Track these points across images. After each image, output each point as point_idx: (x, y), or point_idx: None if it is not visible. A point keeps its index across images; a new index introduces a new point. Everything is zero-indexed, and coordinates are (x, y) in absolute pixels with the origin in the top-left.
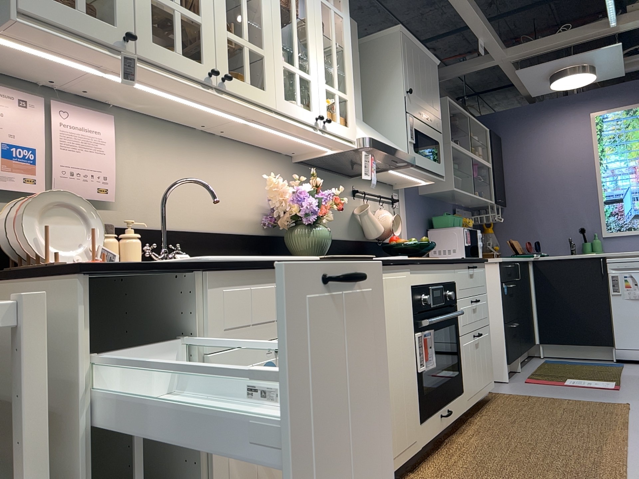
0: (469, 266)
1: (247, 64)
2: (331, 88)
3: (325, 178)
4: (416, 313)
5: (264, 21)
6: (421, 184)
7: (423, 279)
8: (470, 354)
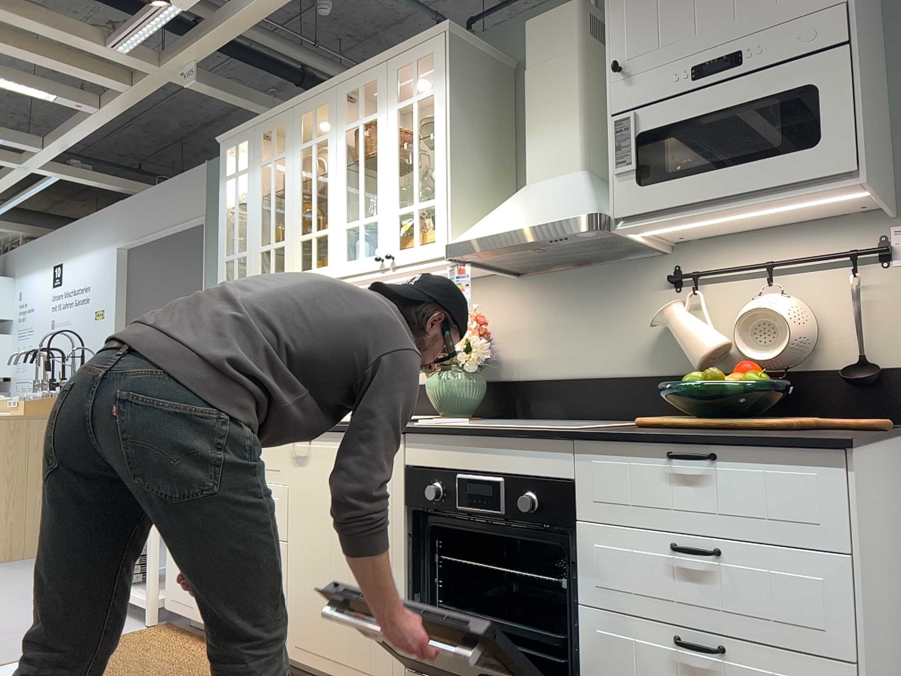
0: (670, 453)
1: (313, 252)
2: (406, 207)
3: (582, 279)
4: (413, 508)
5: (328, 200)
6: (874, 198)
7: (438, 459)
8: (634, 672)
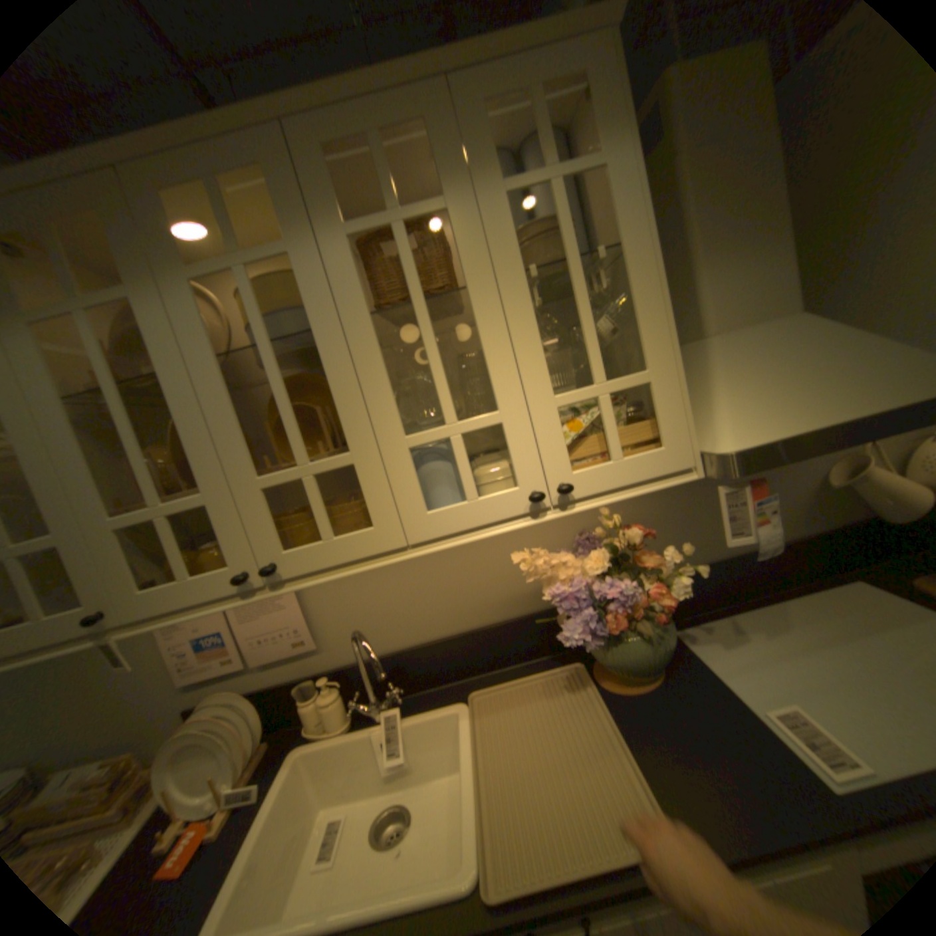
0: None
1: (316, 506)
2: (578, 391)
3: None
4: None
5: (334, 391)
6: None
7: None
8: None
